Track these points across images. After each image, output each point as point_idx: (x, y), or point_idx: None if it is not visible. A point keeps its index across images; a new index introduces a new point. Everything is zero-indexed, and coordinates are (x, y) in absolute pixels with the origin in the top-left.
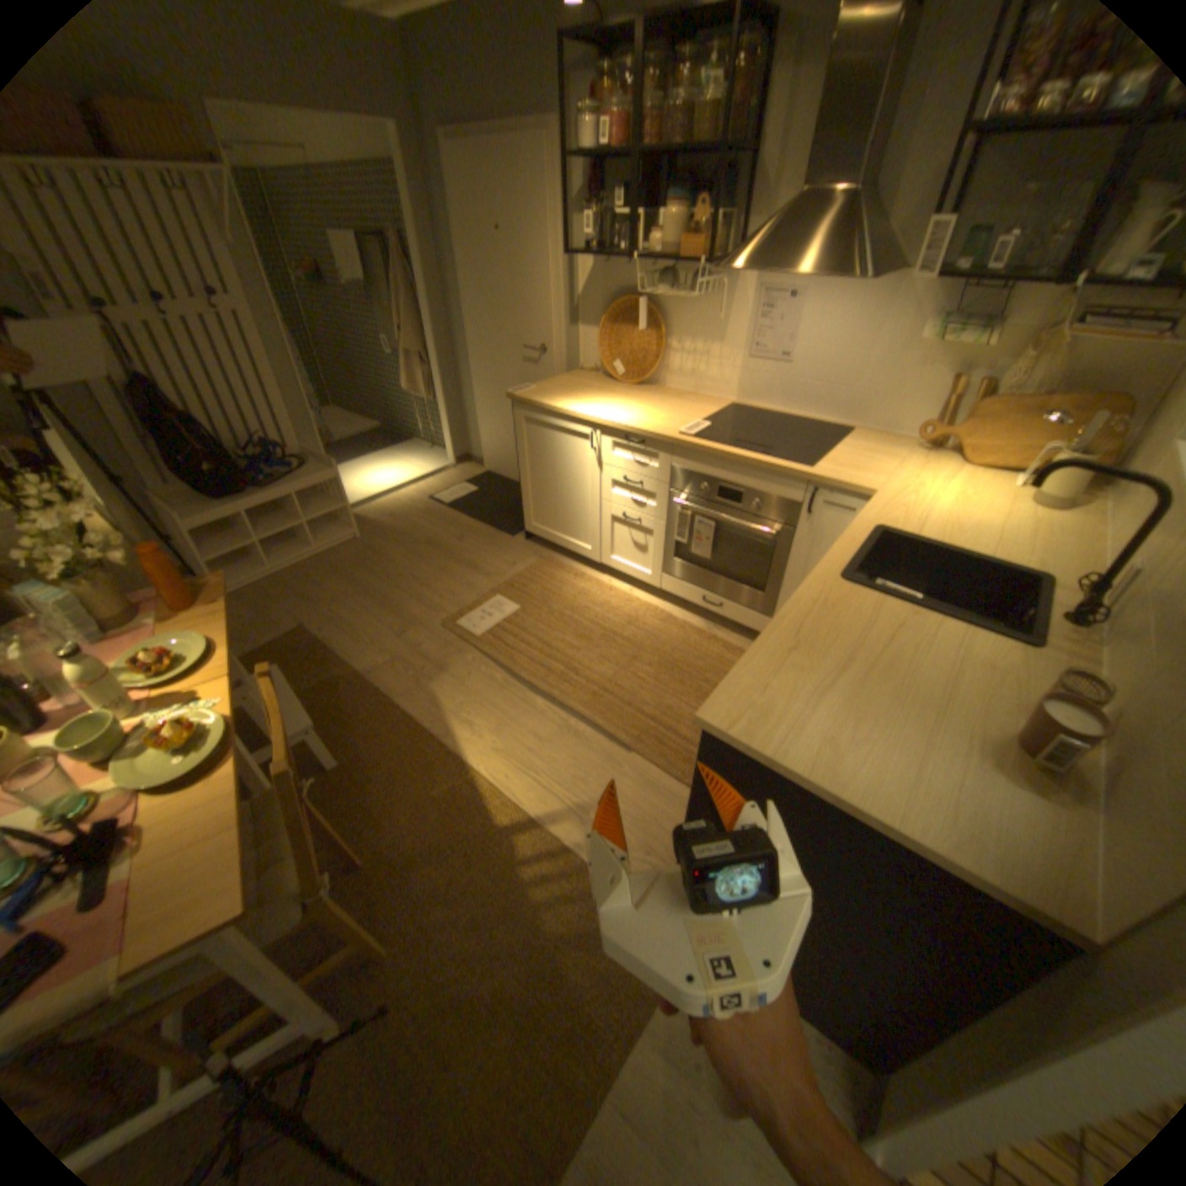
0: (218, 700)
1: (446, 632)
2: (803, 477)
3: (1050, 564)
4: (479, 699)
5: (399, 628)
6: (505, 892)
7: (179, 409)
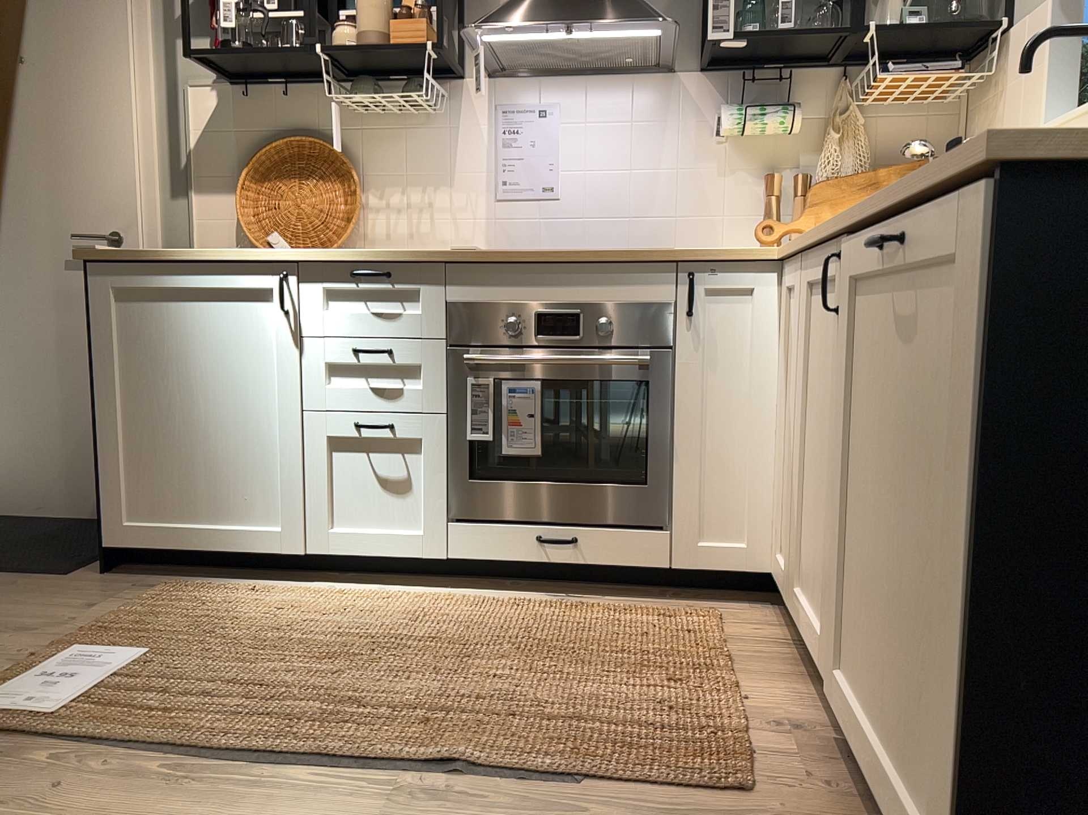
0: None
1: None
2: (674, 256)
3: None
4: None
5: None
6: None
7: None
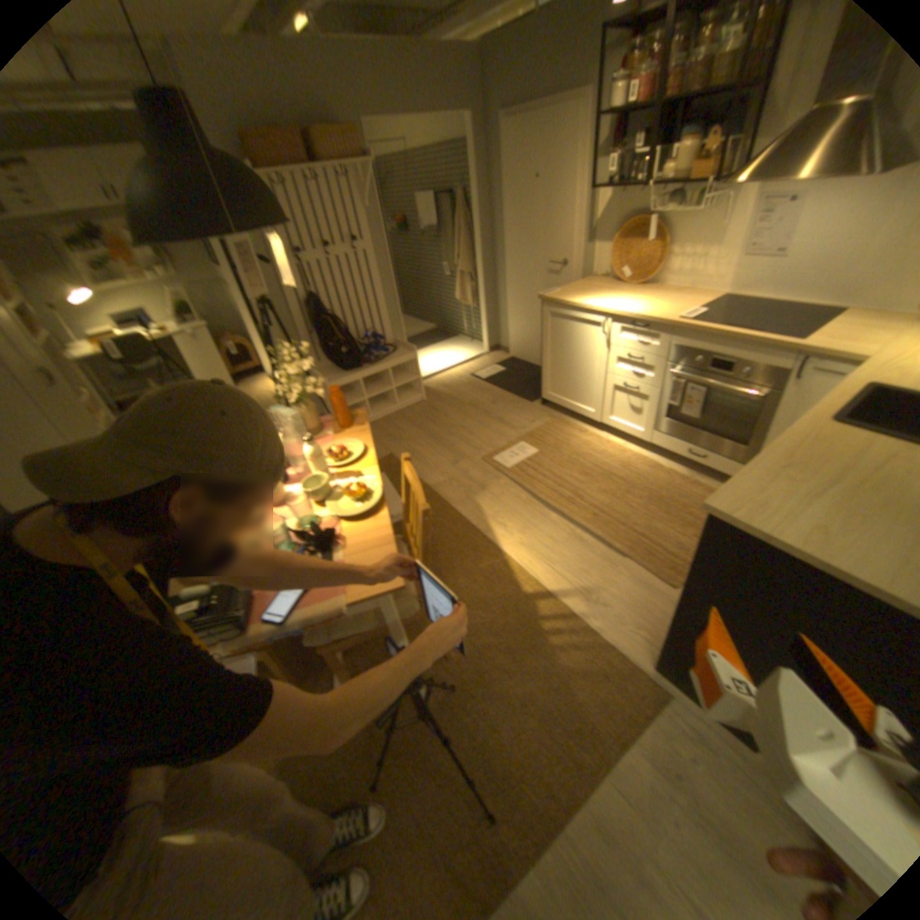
0: (375, 477)
1: (486, 464)
2: (795, 347)
3: None
4: (511, 509)
5: (454, 459)
6: (532, 635)
7: (331, 314)
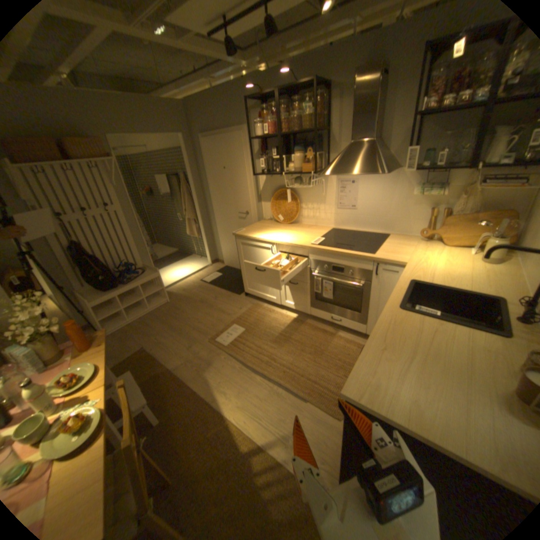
0: (99, 398)
1: (211, 345)
2: (371, 259)
3: (500, 291)
4: (228, 378)
5: (188, 344)
6: (248, 493)
7: (90, 253)
